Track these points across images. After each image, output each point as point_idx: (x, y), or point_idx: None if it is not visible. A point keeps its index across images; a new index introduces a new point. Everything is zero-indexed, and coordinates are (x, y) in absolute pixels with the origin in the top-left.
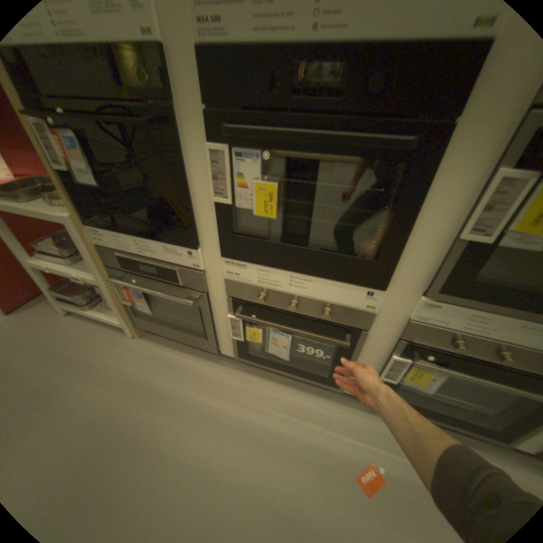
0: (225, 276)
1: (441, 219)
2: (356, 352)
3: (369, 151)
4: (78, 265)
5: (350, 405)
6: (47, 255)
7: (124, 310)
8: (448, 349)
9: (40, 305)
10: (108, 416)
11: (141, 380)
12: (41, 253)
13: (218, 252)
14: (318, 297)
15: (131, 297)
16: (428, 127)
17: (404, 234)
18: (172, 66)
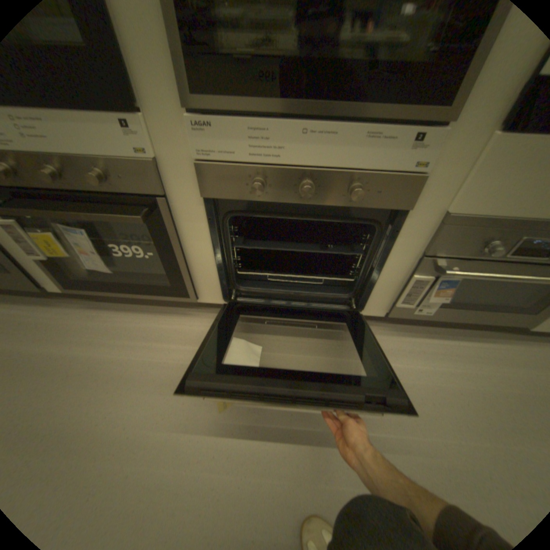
0: None
1: None
2: (172, 236)
3: None
4: None
5: (215, 316)
6: None
7: None
8: (254, 199)
9: None
10: None
11: None
12: None
13: None
14: (71, 152)
15: None
16: None
17: None
18: None
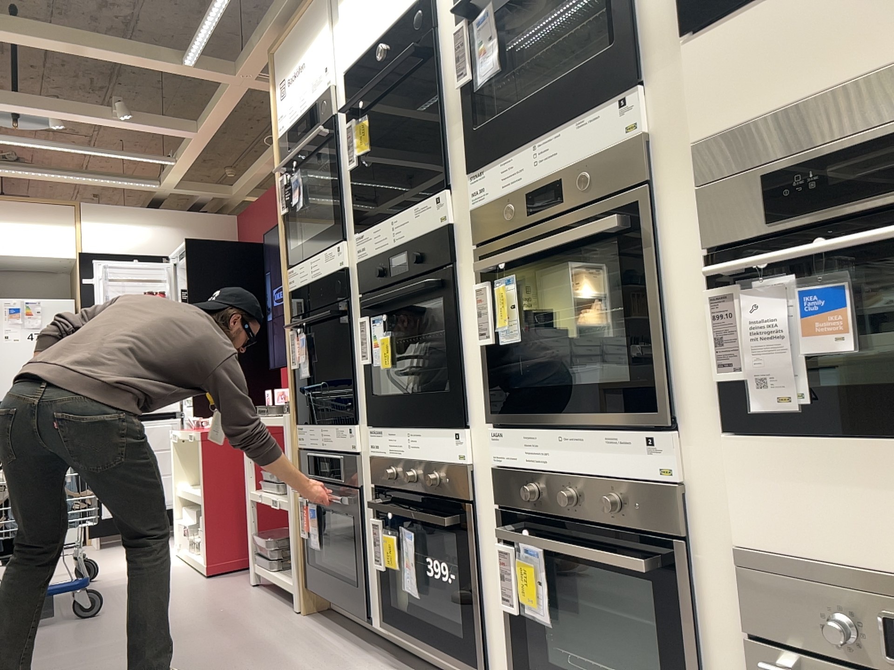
0: (369, 454)
1: (475, 336)
2: (472, 554)
3: (422, 296)
4: (285, 495)
5: None
6: (267, 482)
7: (300, 552)
8: (534, 511)
9: (240, 575)
10: (214, 658)
11: (270, 644)
12: (265, 483)
13: (368, 425)
14: (427, 459)
15: (307, 521)
16: (442, 272)
17: (455, 356)
18: (350, 277)
